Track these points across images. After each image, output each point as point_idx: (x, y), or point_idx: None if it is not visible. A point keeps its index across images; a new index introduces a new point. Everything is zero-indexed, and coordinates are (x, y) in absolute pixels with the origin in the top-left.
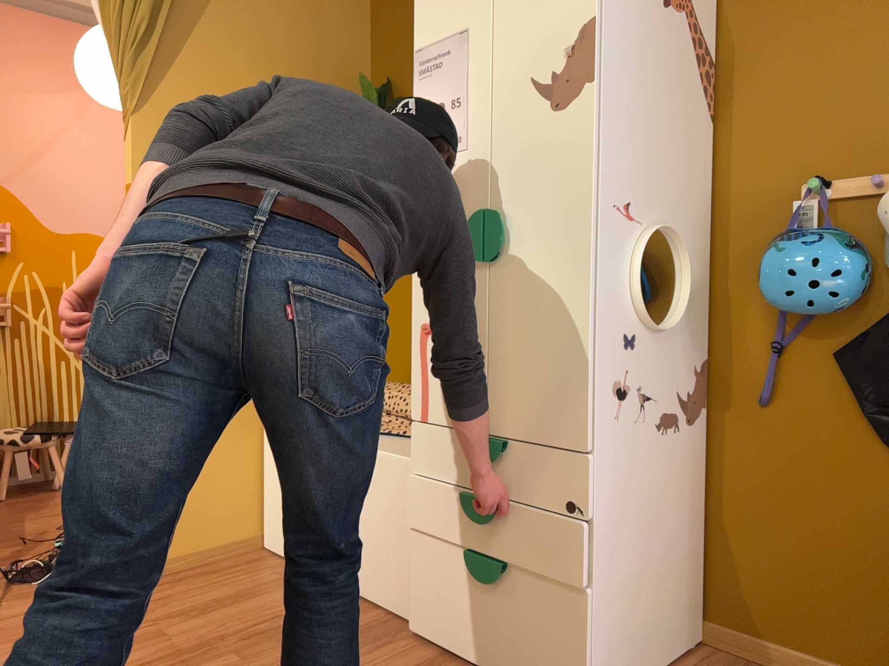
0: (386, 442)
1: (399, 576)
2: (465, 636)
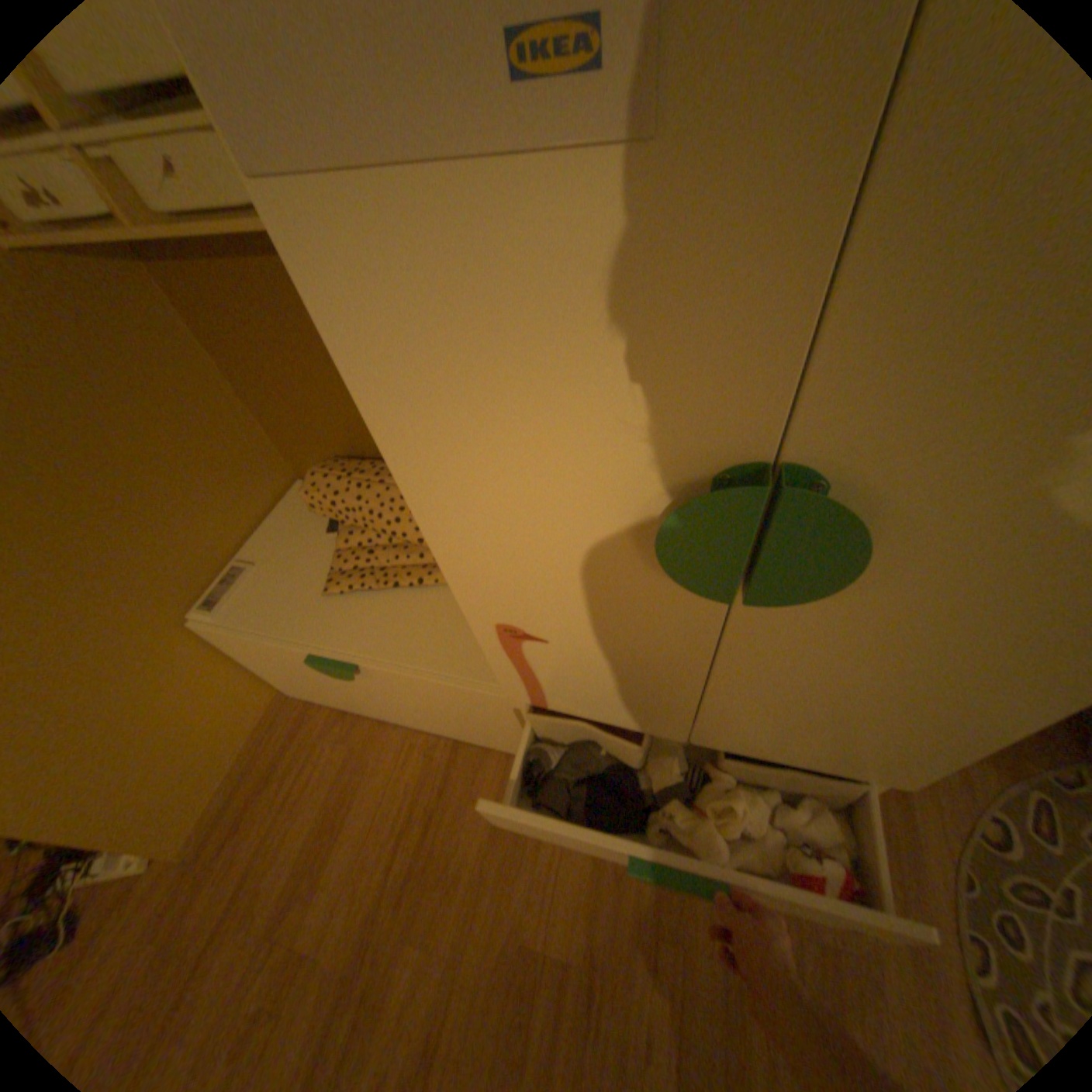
0: (411, 617)
1: (513, 743)
2: None
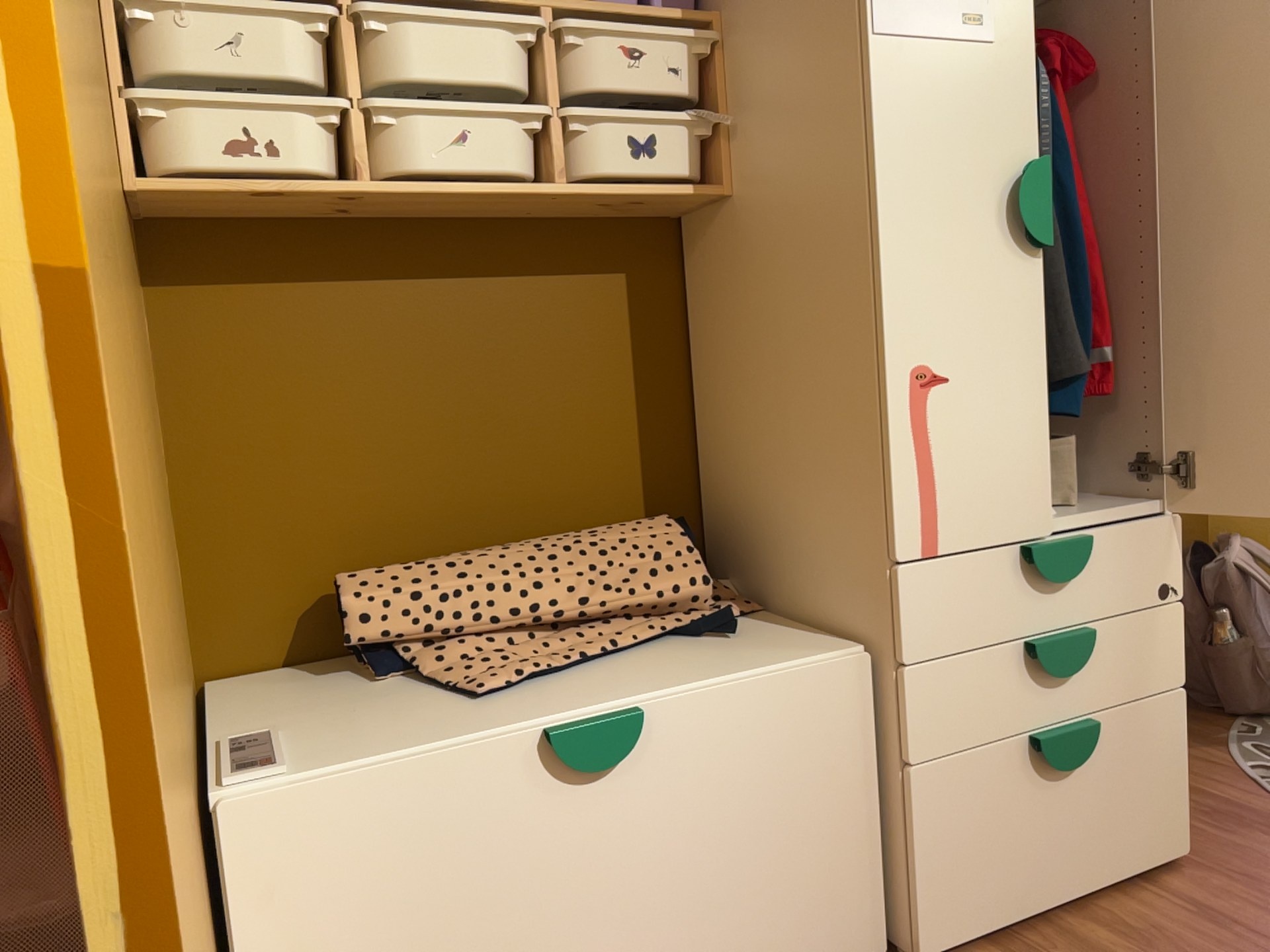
0: (648, 668)
1: (841, 892)
2: (1033, 875)
